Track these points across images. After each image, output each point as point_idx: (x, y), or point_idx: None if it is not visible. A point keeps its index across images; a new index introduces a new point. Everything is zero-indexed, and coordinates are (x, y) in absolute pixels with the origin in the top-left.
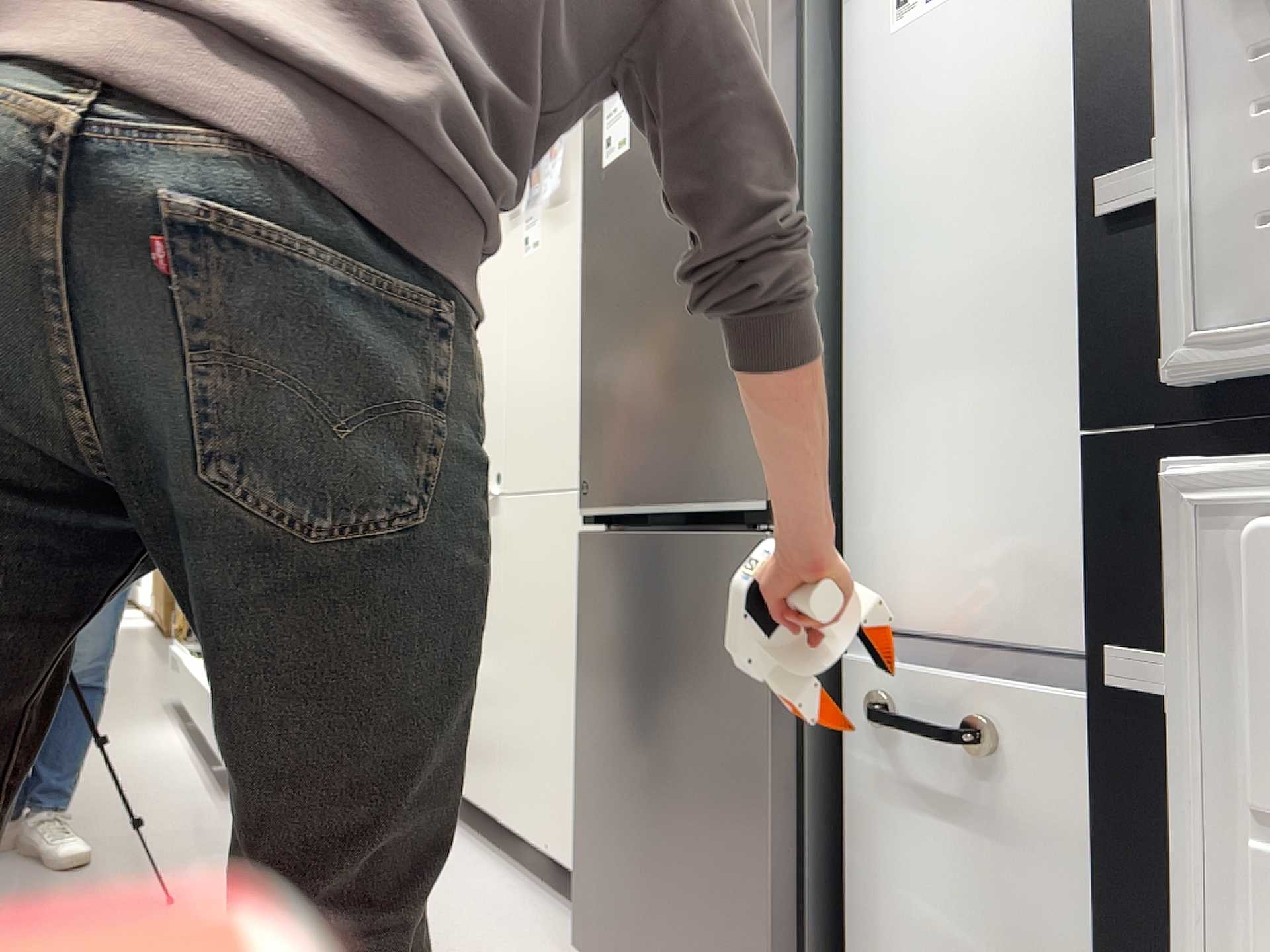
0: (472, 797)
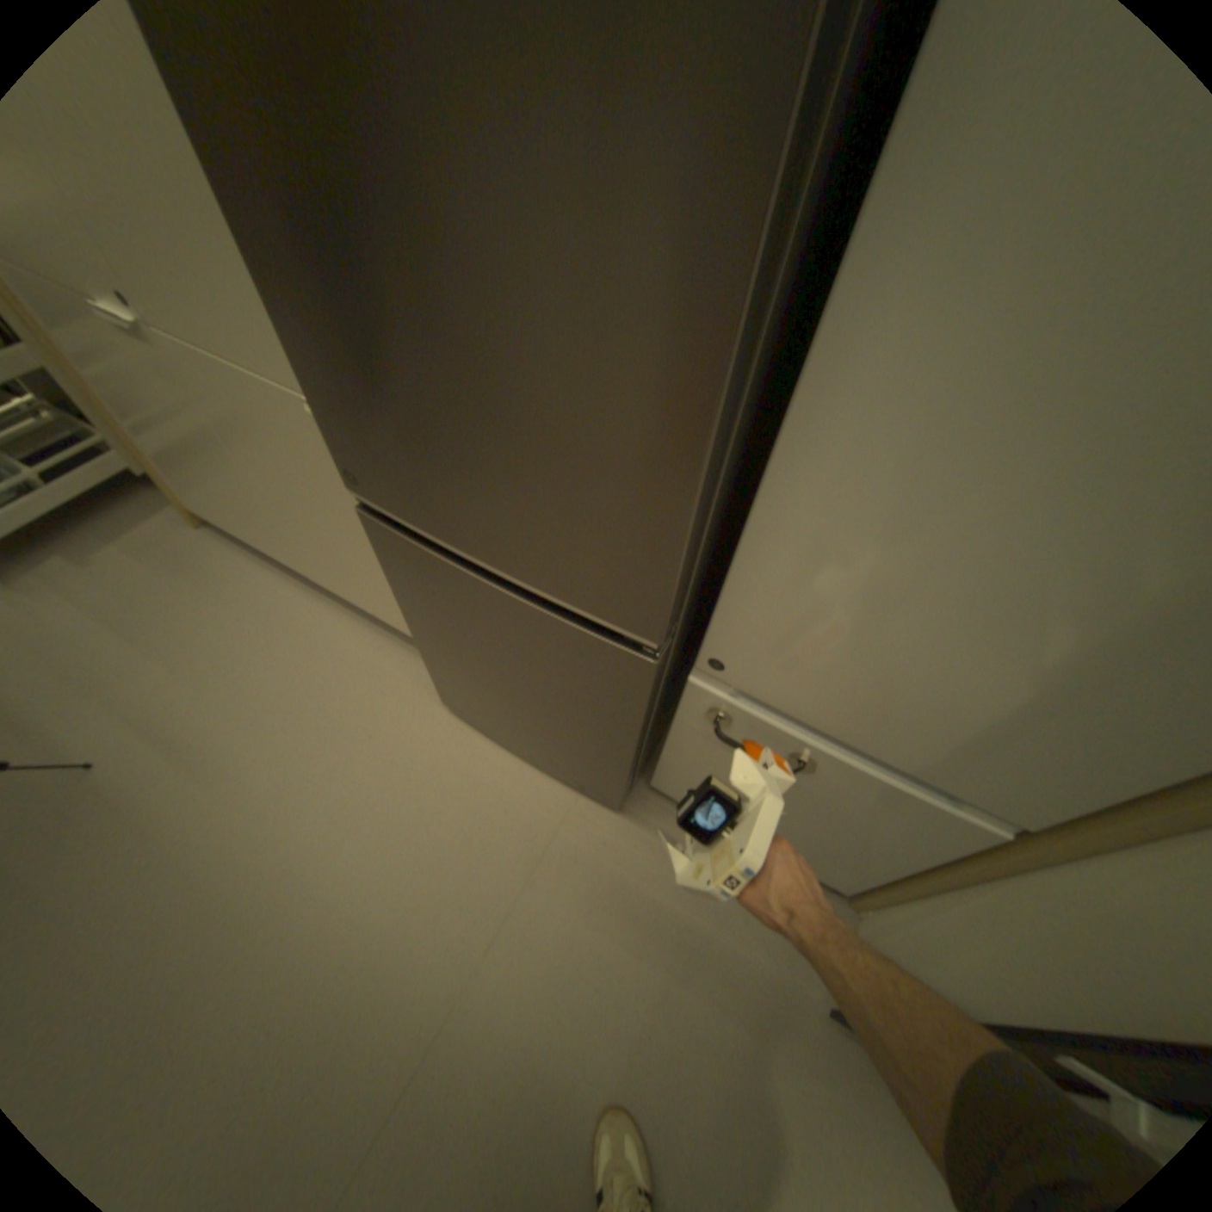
0: (271, 553)
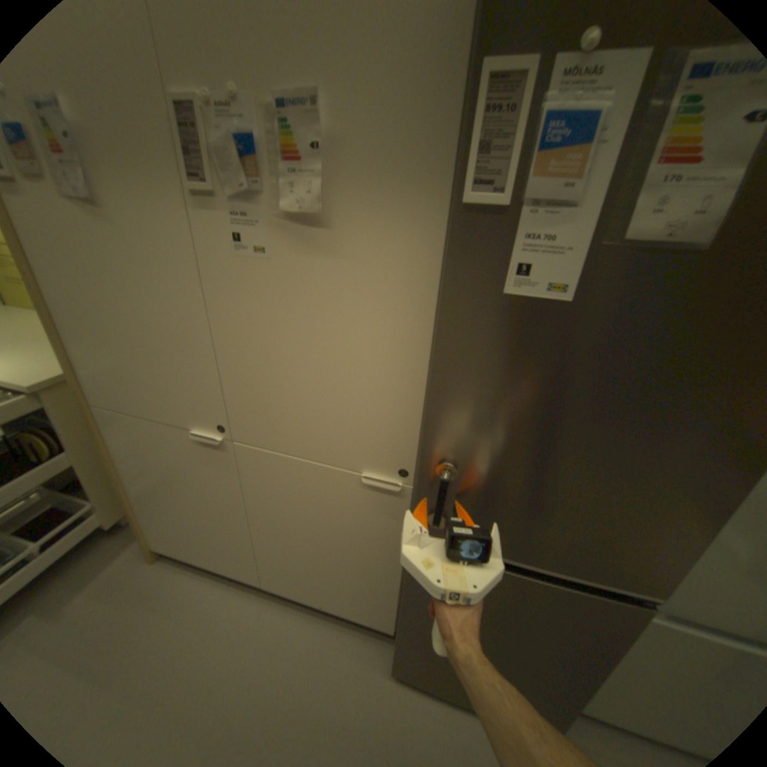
0: (227, 573)
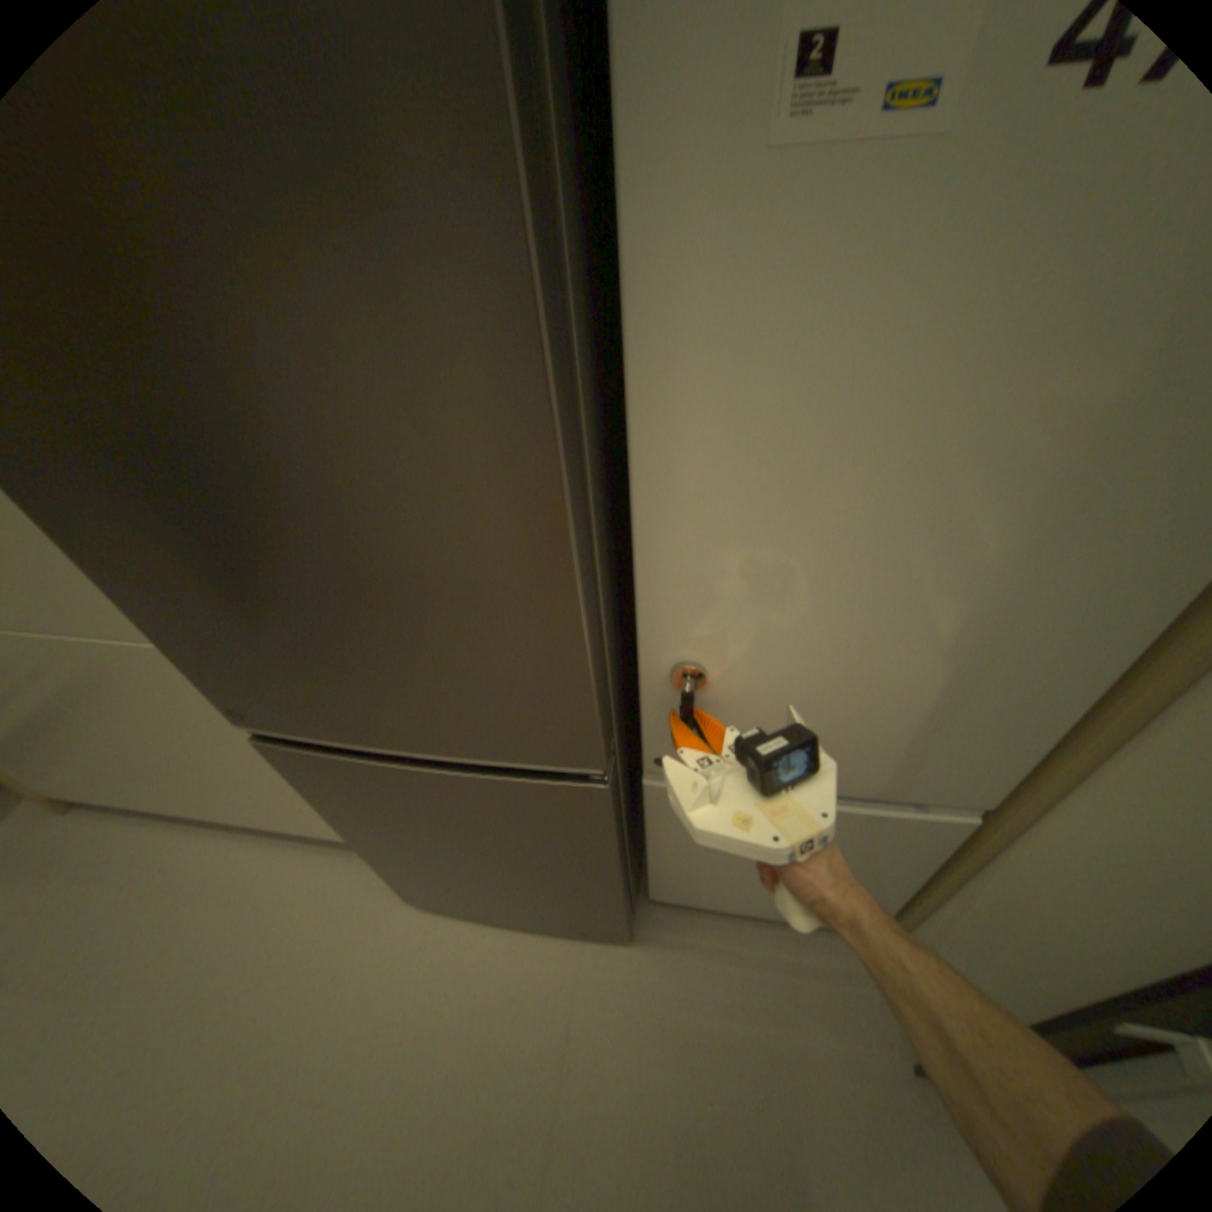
0: (161, 810)
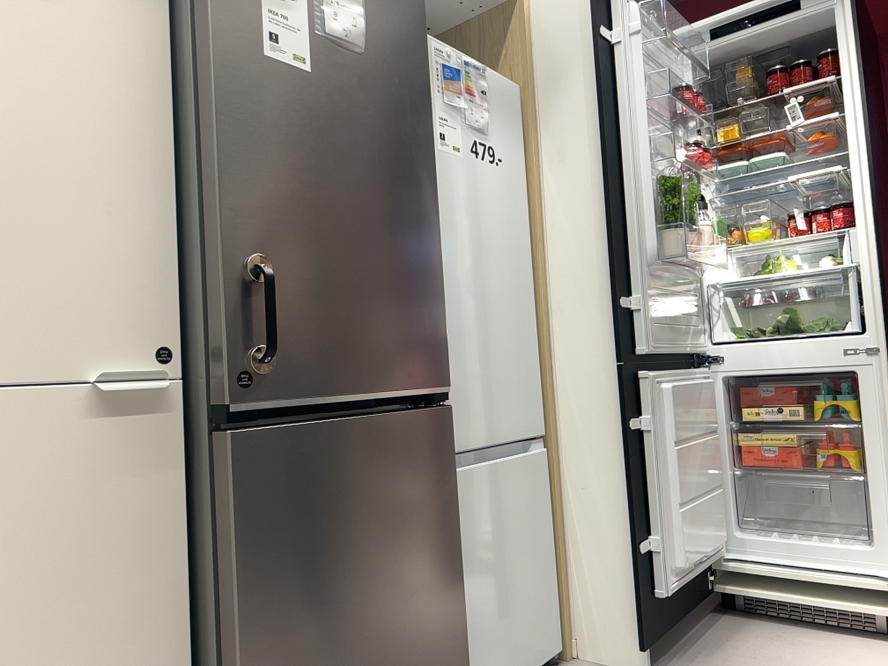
0: None
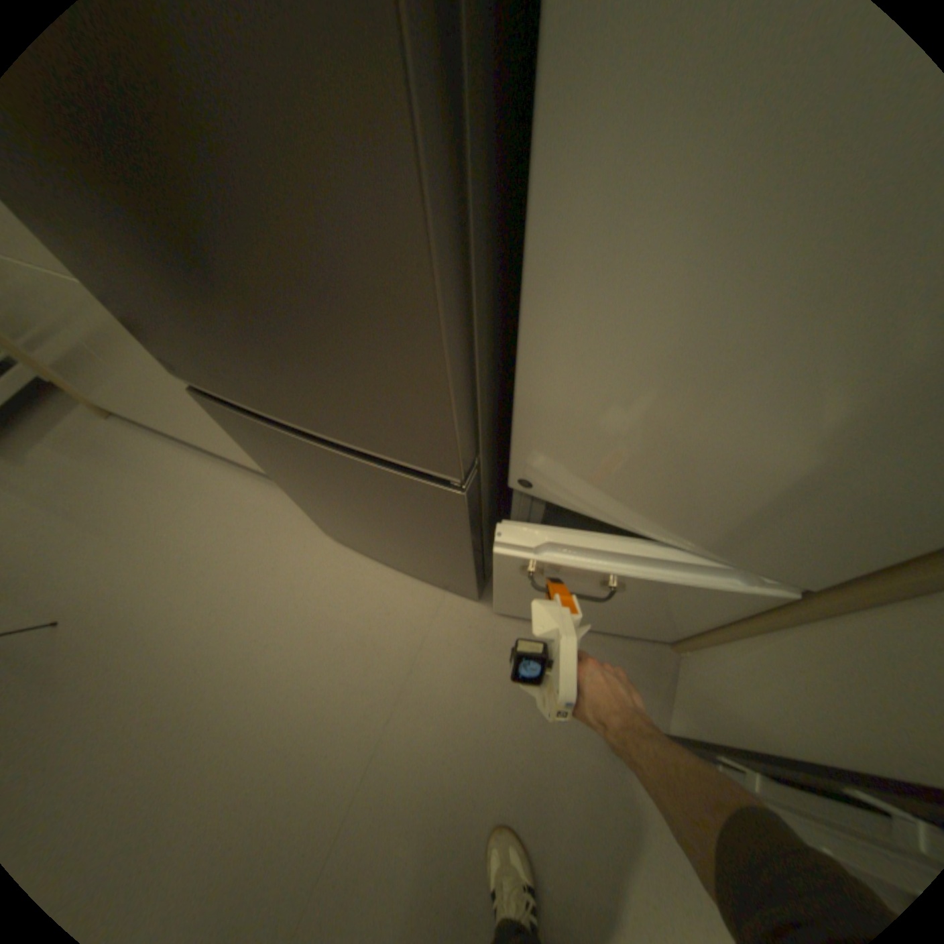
0: (165, 432)
